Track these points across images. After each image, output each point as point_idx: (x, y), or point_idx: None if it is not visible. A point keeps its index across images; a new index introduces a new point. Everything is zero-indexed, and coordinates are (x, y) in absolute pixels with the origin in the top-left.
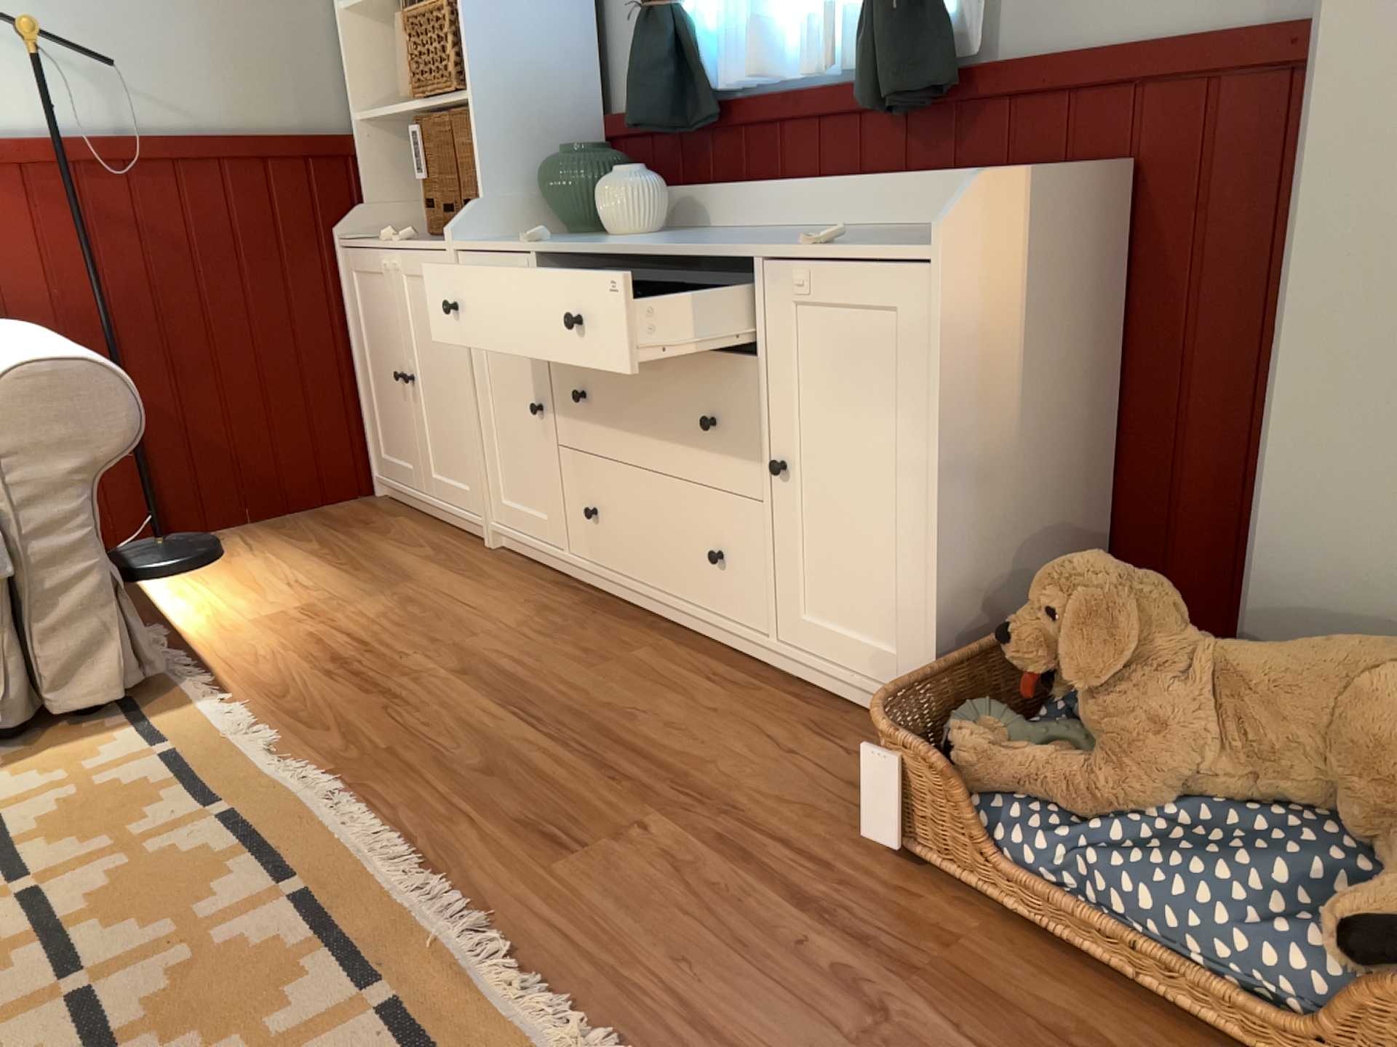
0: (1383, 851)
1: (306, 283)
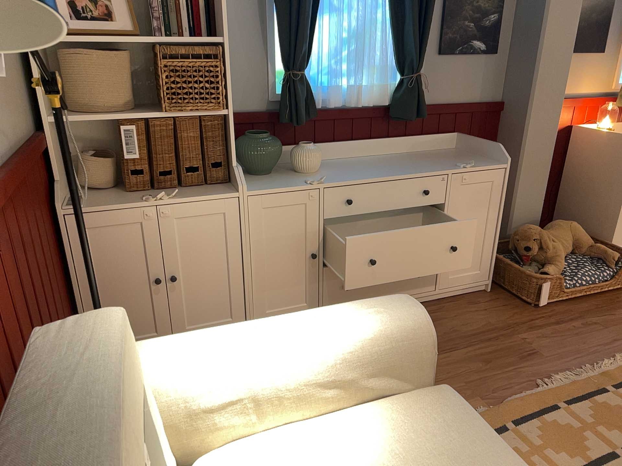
0: (586, 254)
1: (53, 247)
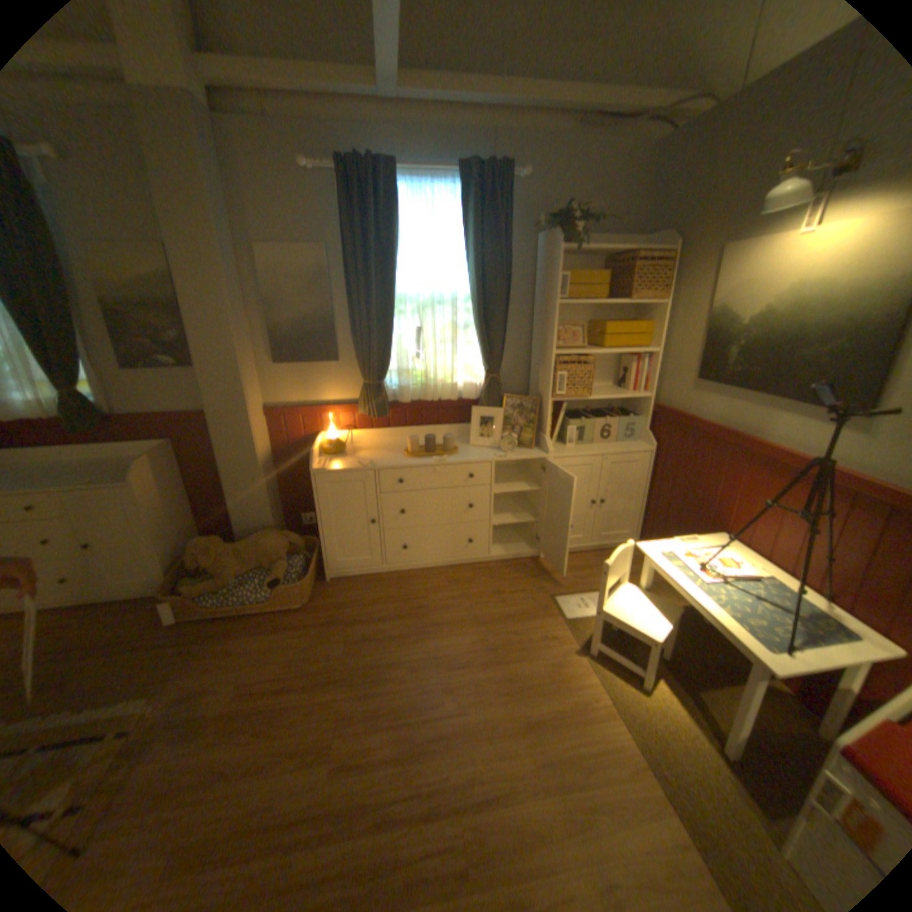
0: (270, 570)
1: None
